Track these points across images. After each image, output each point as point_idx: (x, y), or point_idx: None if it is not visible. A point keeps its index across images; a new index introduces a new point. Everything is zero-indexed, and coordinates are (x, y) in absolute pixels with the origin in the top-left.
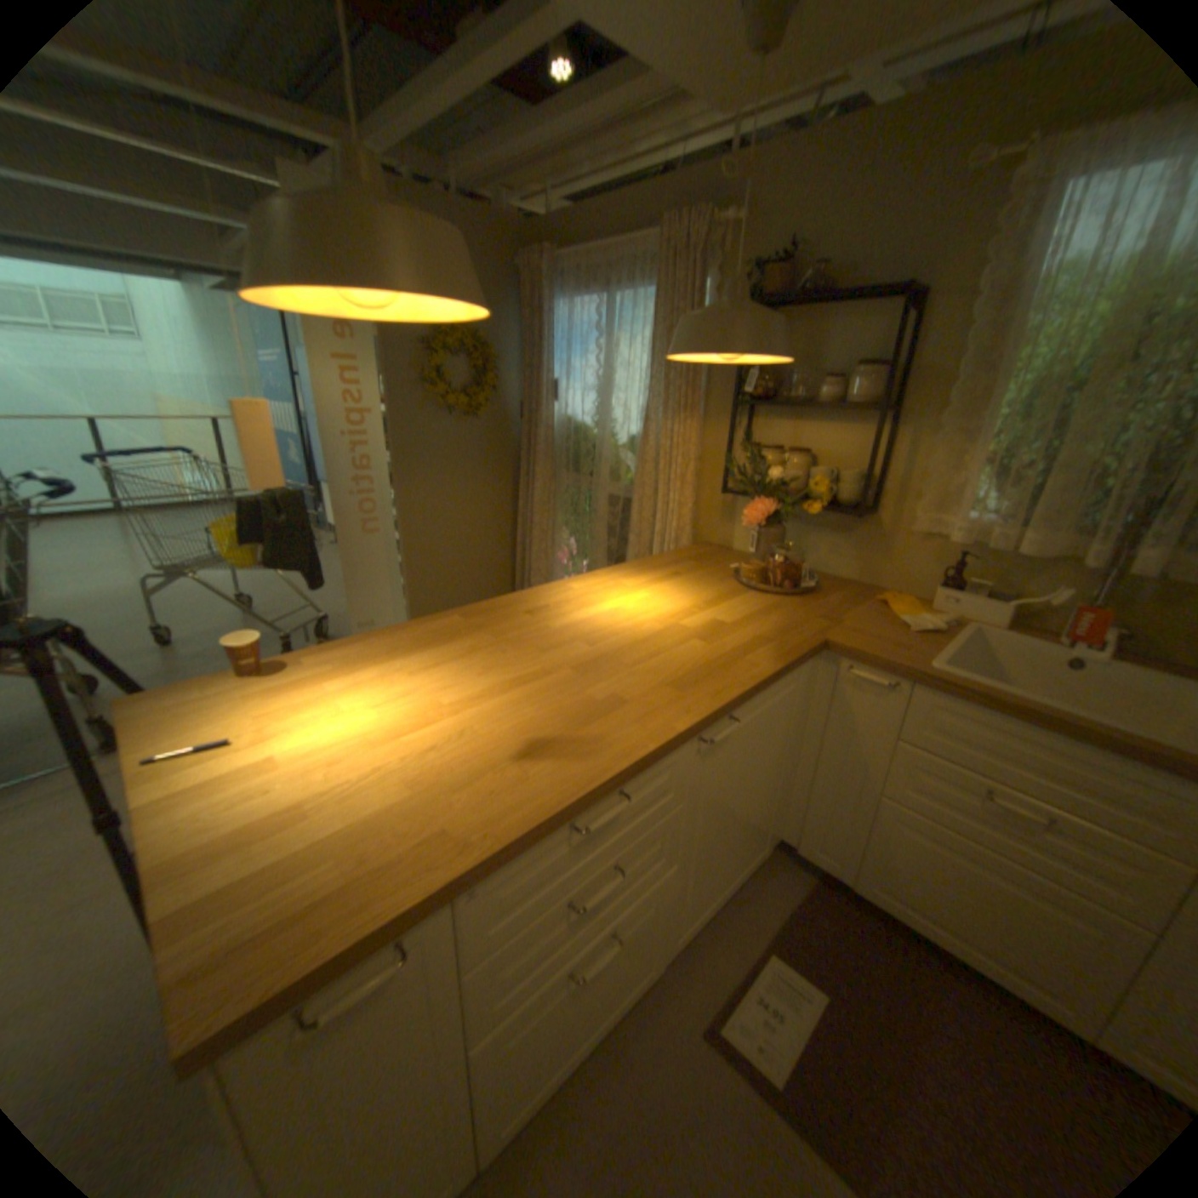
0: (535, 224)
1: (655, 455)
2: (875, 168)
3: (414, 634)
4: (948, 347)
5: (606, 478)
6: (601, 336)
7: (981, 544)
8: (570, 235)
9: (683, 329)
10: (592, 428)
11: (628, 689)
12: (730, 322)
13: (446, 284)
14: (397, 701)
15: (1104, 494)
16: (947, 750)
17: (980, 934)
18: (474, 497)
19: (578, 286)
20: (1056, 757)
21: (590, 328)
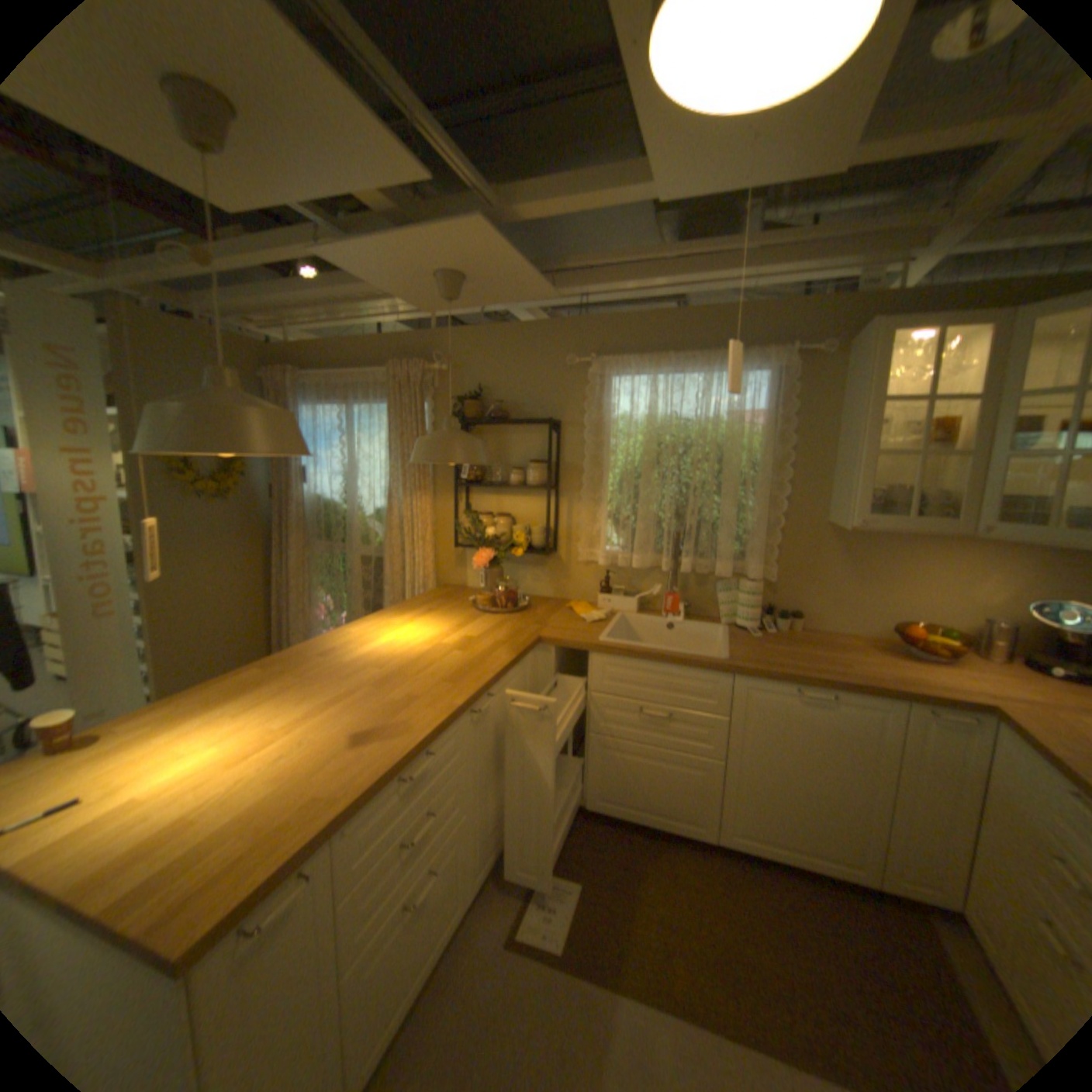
0: (276, 348)
1: (400, 523)
2: (521, 355)
3: (222, 688)
4: (576, 455)
5: (359, 542)
6: (344, 435)
7: (614, 565)
8: (311, 361)
9: (421, 447)
10: (342, 504)
11: (417, 689)
12: (451, 446)
13: (296, 448)
14: (233, 735)
15: (661, 532)
16: (615, 690)
17: (654, 803)
18: (226, 569)
19: (320, 398)
20: (663, 677)
21: (334, 429)
